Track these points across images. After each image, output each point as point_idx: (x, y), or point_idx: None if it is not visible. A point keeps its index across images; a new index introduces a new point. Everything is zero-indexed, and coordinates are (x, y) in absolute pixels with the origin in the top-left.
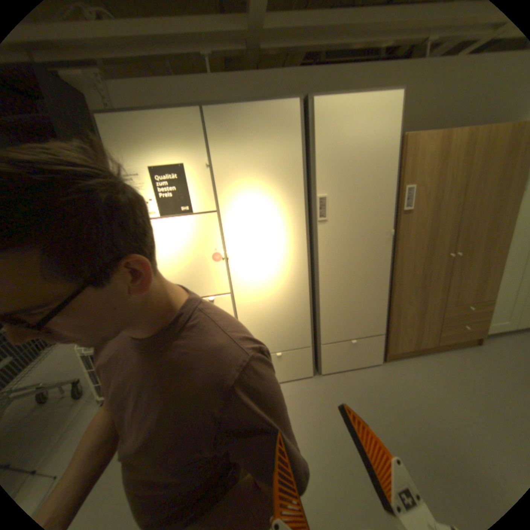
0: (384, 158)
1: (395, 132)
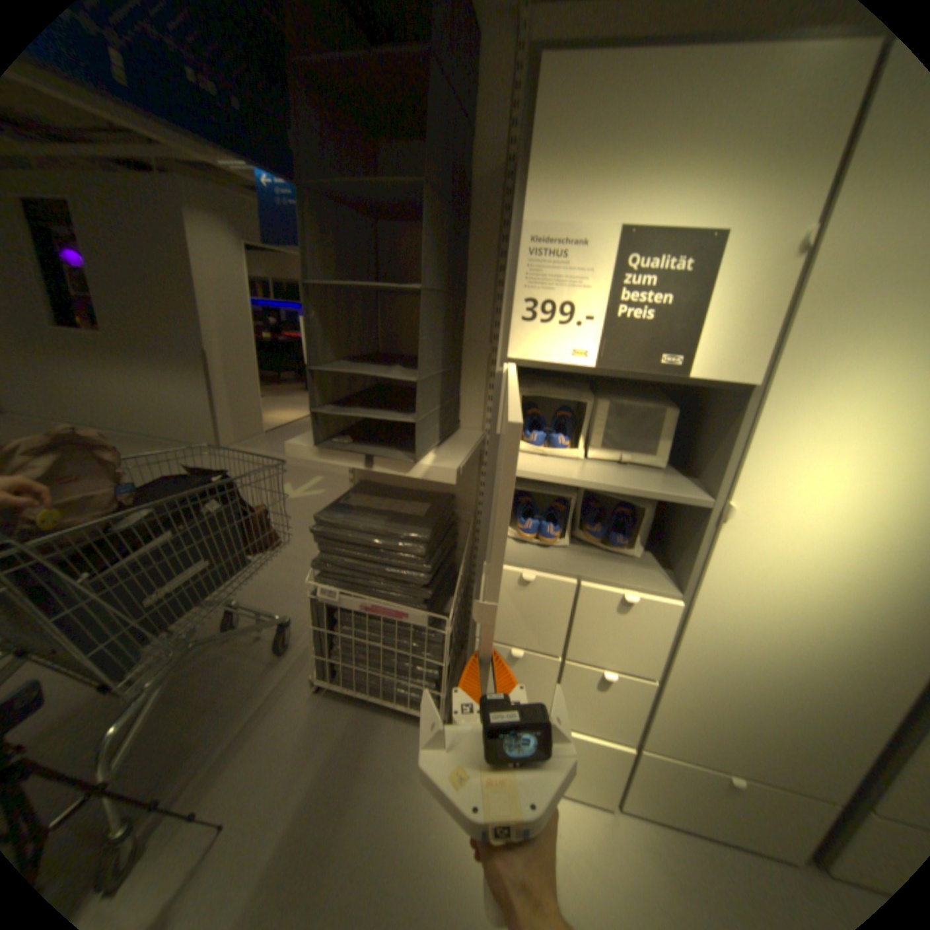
0: None
1: None
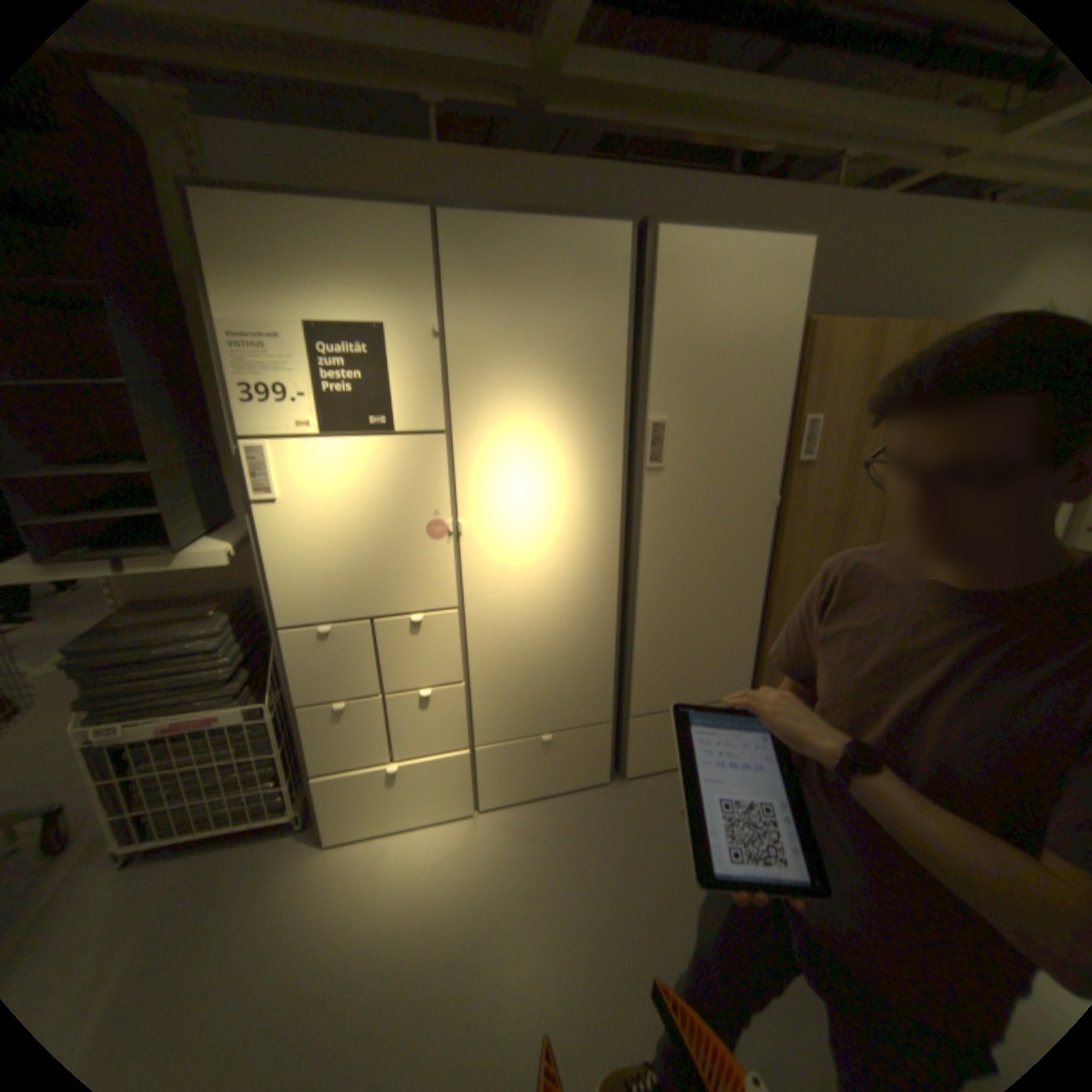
0: (774, 359)
1: (796, 312)
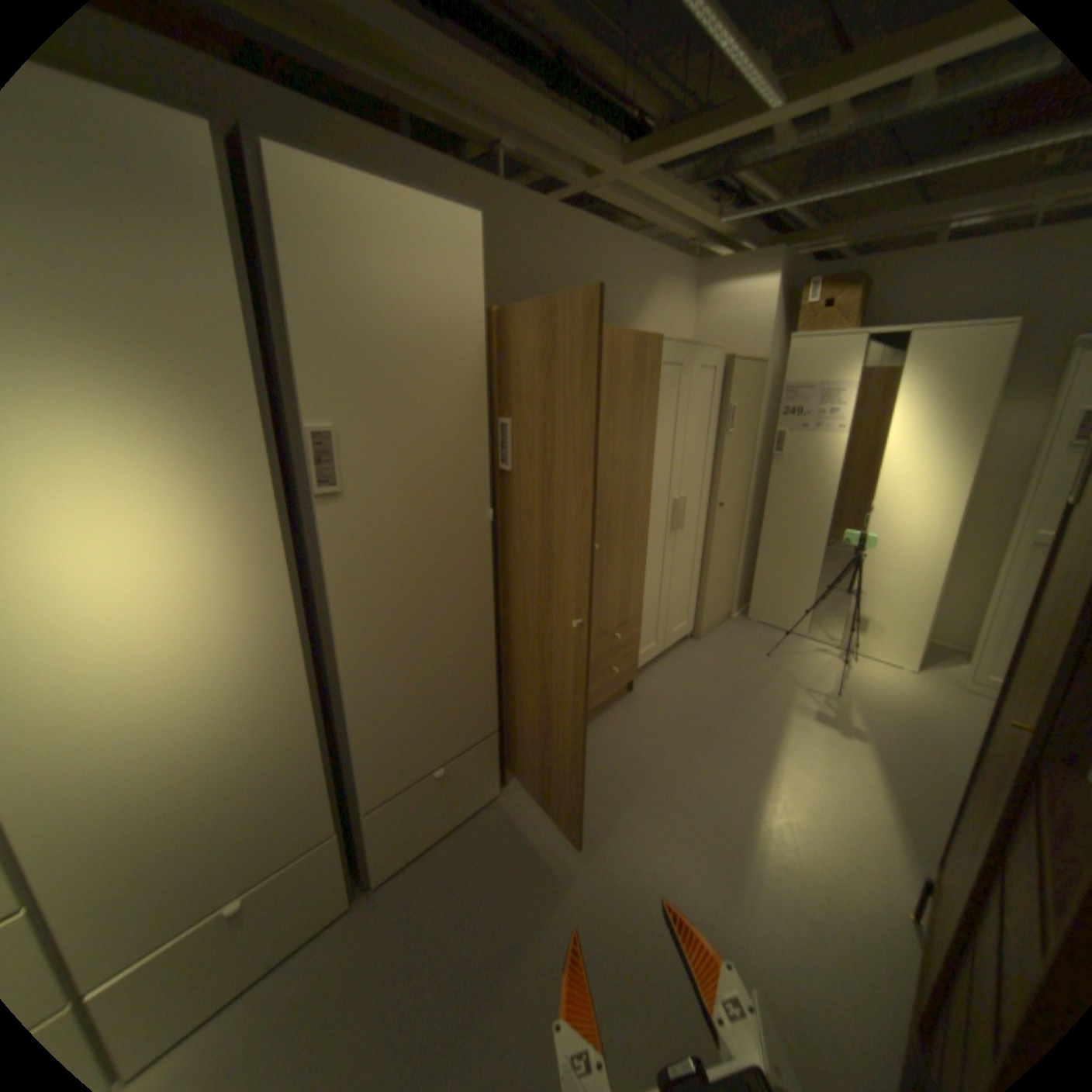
0: (459, 353)
1: (474, 299)
